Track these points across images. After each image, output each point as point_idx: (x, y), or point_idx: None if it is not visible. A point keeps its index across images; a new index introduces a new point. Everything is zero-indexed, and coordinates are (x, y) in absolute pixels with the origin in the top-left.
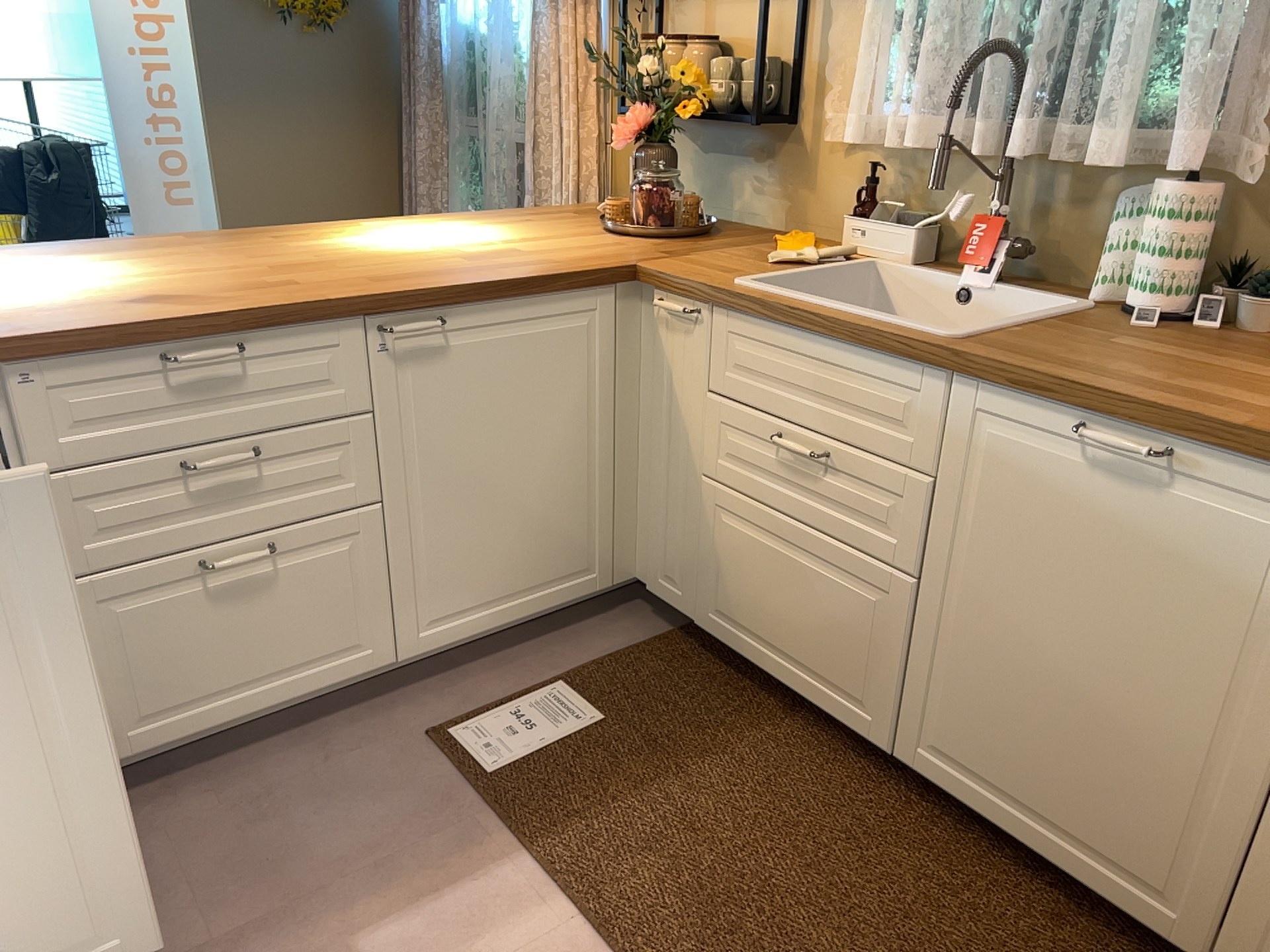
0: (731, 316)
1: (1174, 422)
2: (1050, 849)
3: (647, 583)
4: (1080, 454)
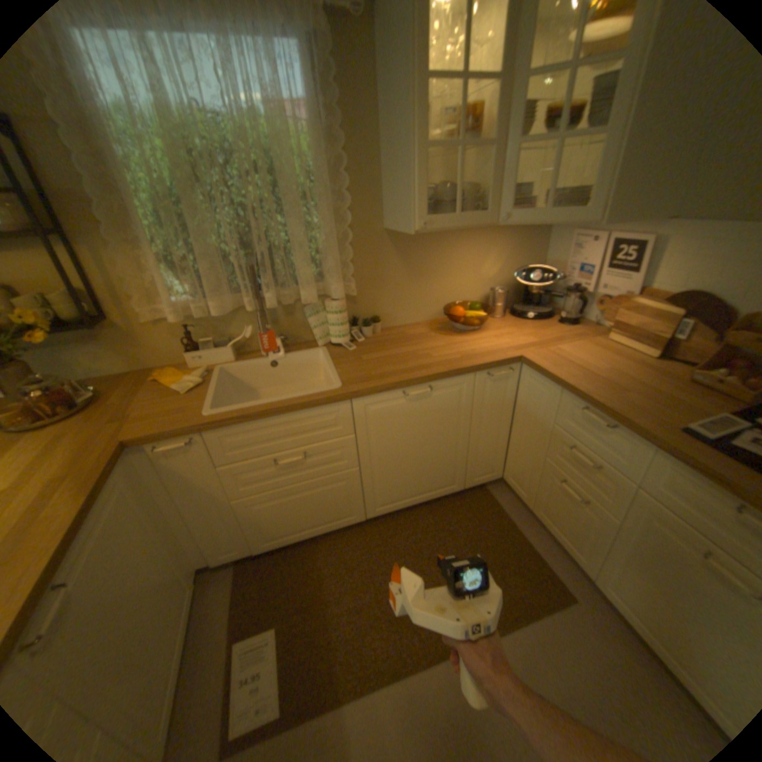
0: (218, 430)
1: (432, 378)
2: (423, 499)
3: (206, 565)
4: (404, 399)
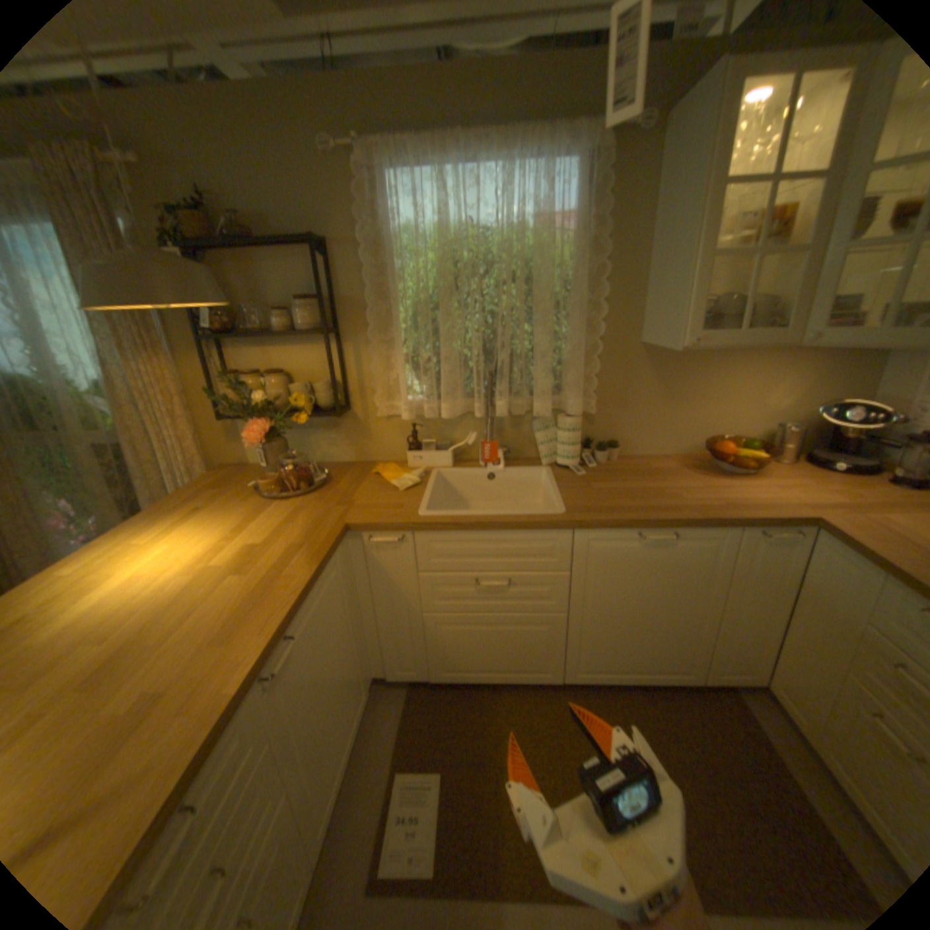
0: (430, 533)
1: (680, 523)
2: (643, 681)
3: (382, 677)
4: (639, 543)
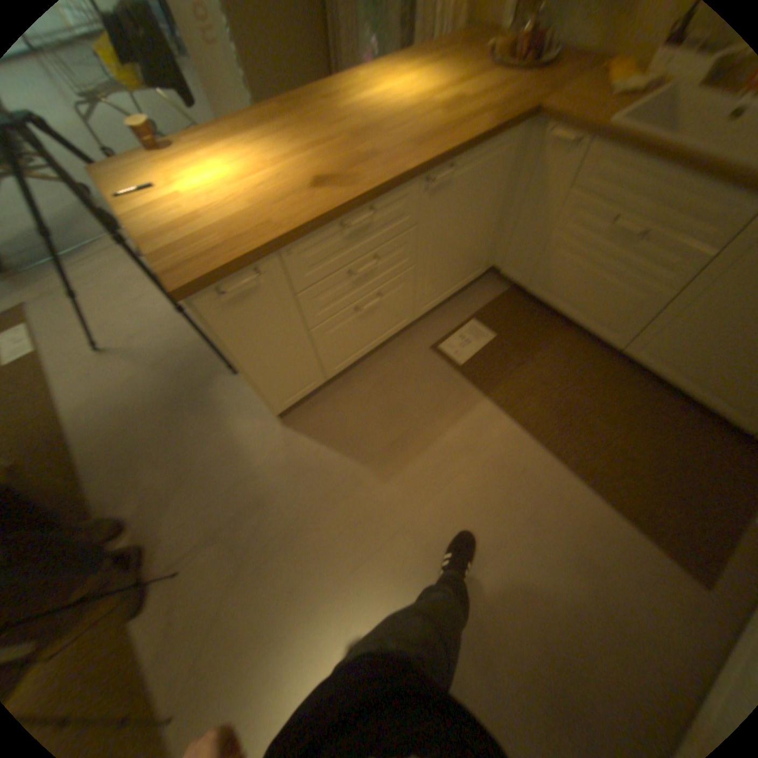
0: (605, 146)
1: None
2: (695, 393)
3: (498, 270)
4: None
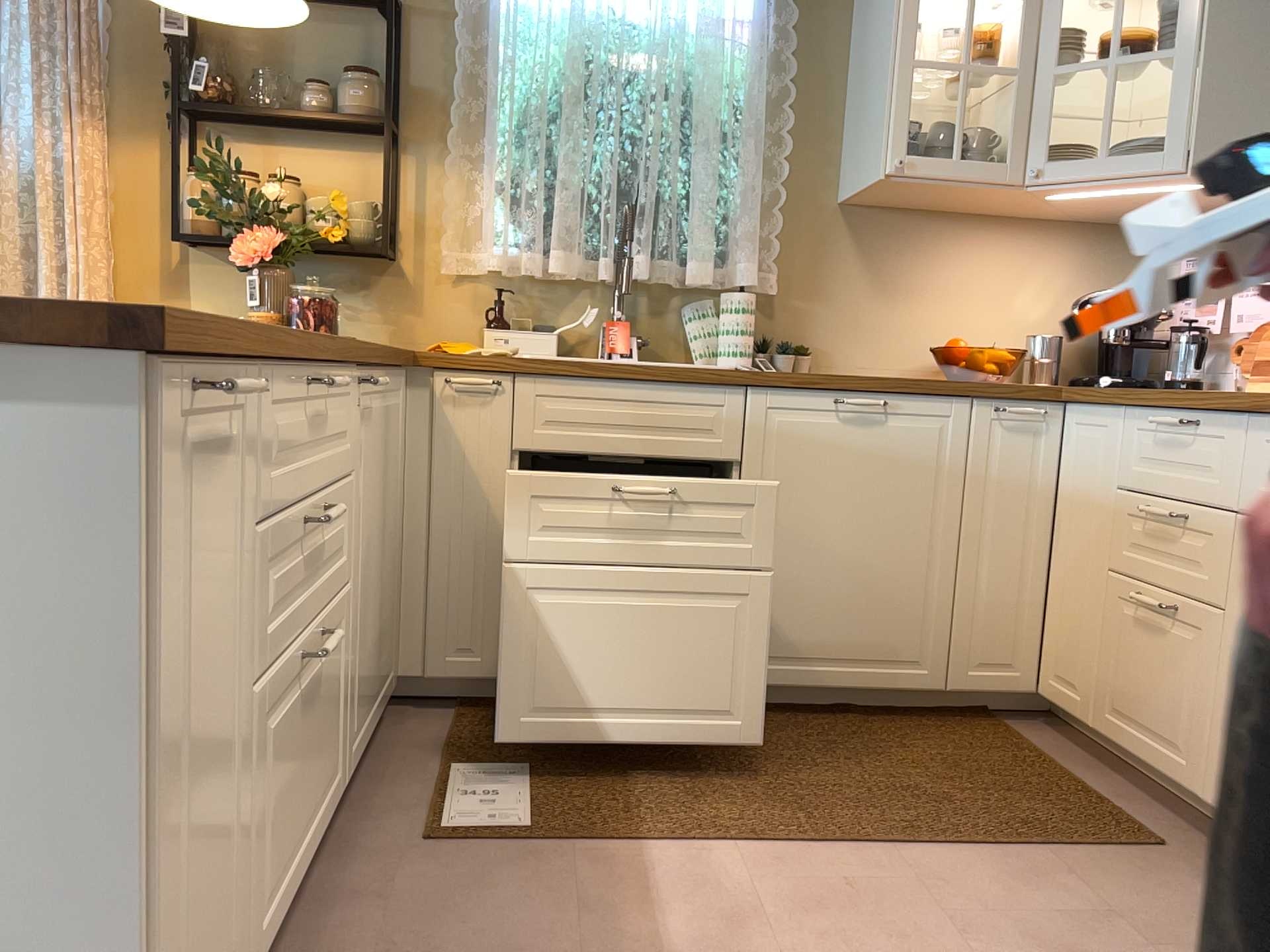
0: (538, 381)
1: (889, 383)
2: (854, 678)
3: (416, 675)
4: (837, 416)
